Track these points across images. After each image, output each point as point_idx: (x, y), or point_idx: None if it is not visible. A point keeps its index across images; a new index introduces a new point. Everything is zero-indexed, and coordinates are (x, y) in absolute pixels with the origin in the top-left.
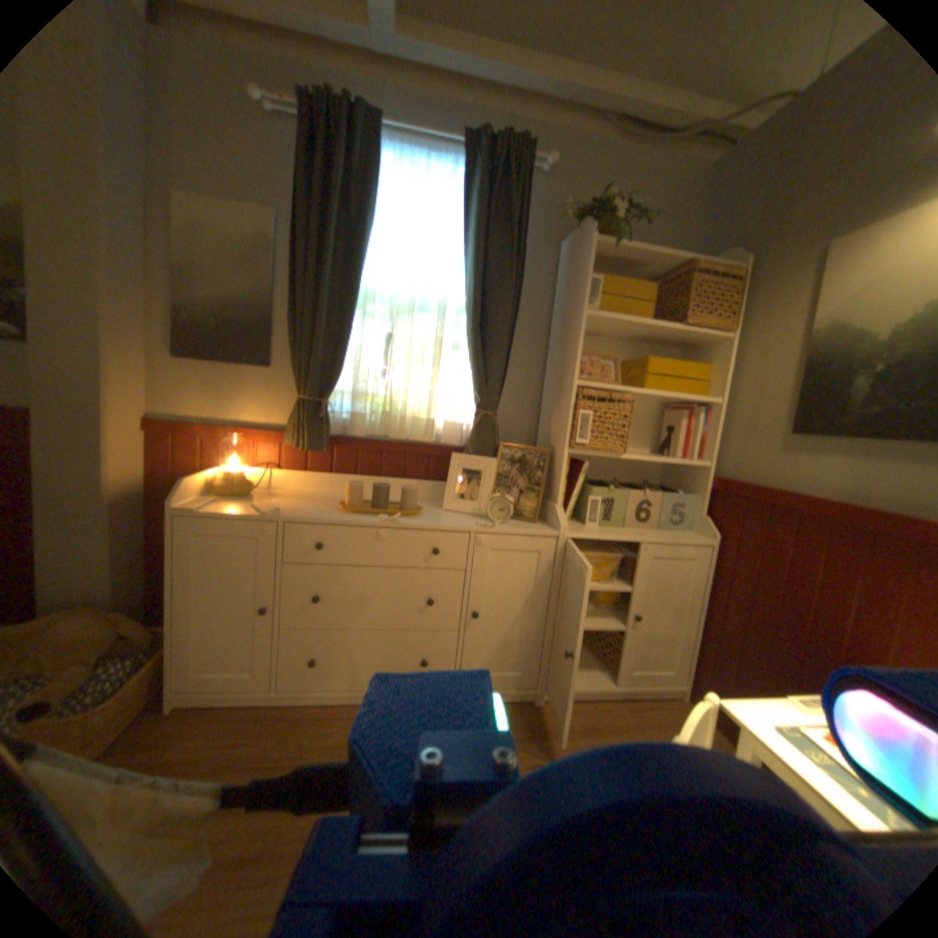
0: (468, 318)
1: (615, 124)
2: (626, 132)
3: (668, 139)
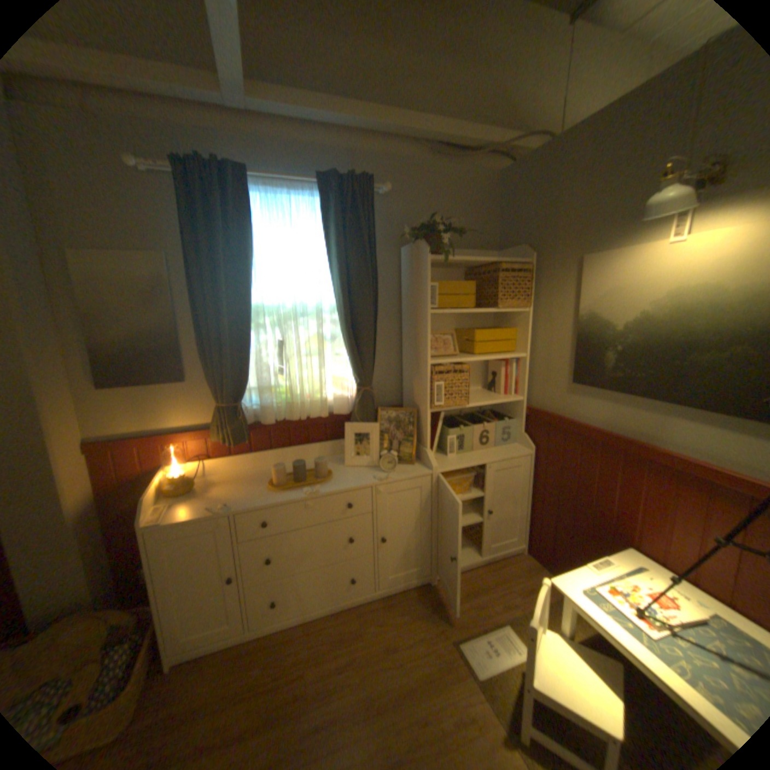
0: (340, 320)
1: (426, 145)
2: (435, 151)
3: (466, 155)
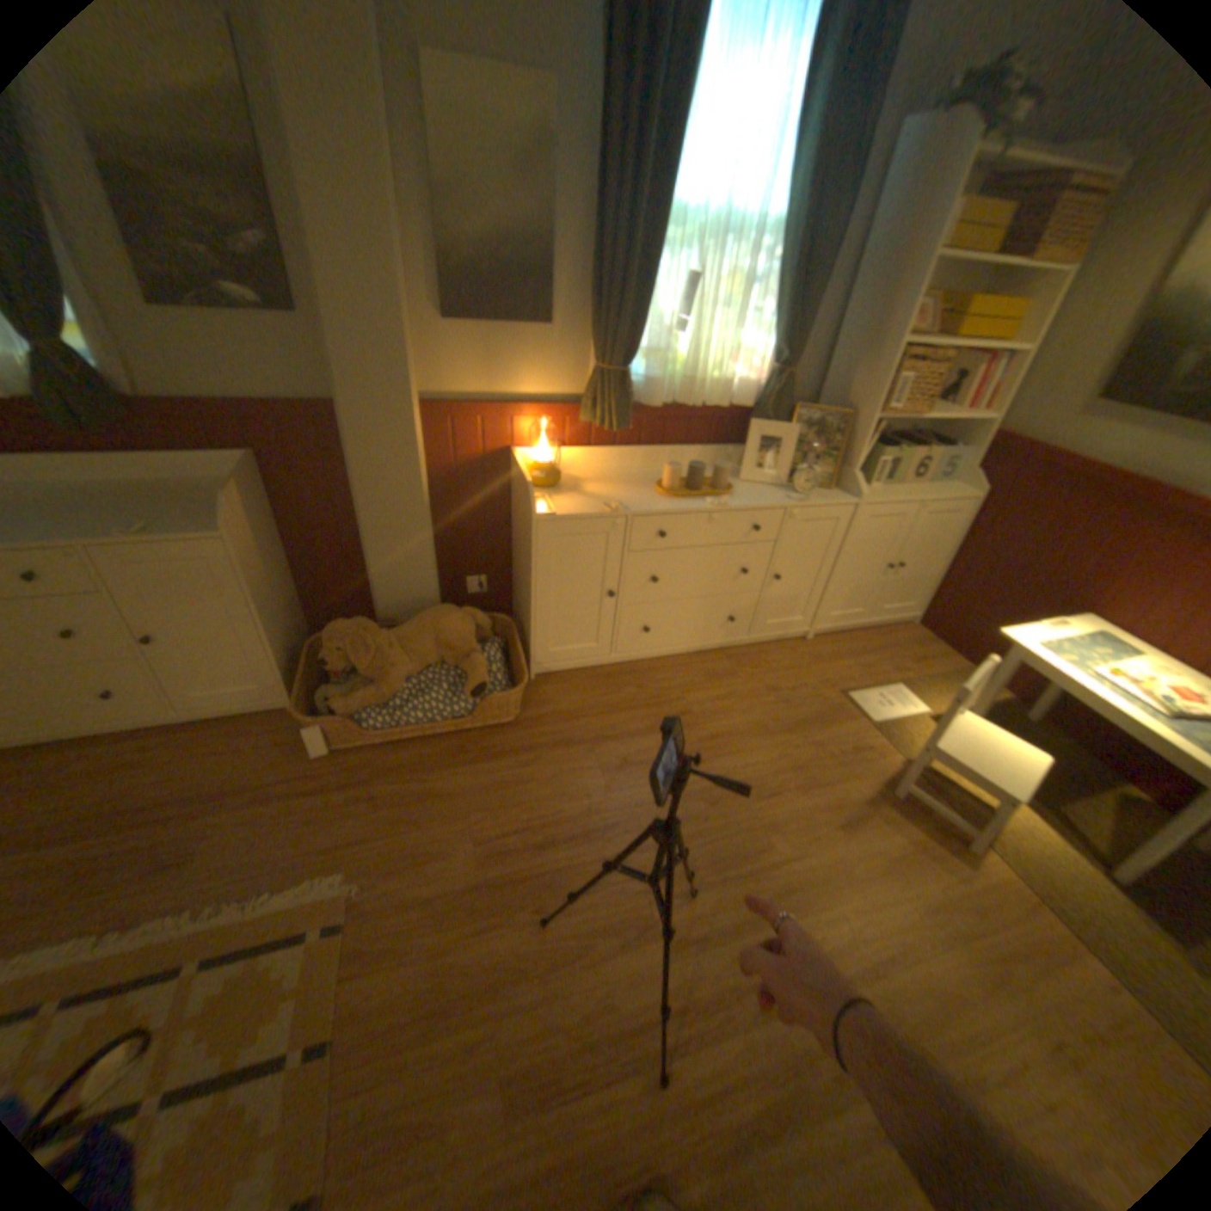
0: (786, 251)
1: None
2: None
3: None
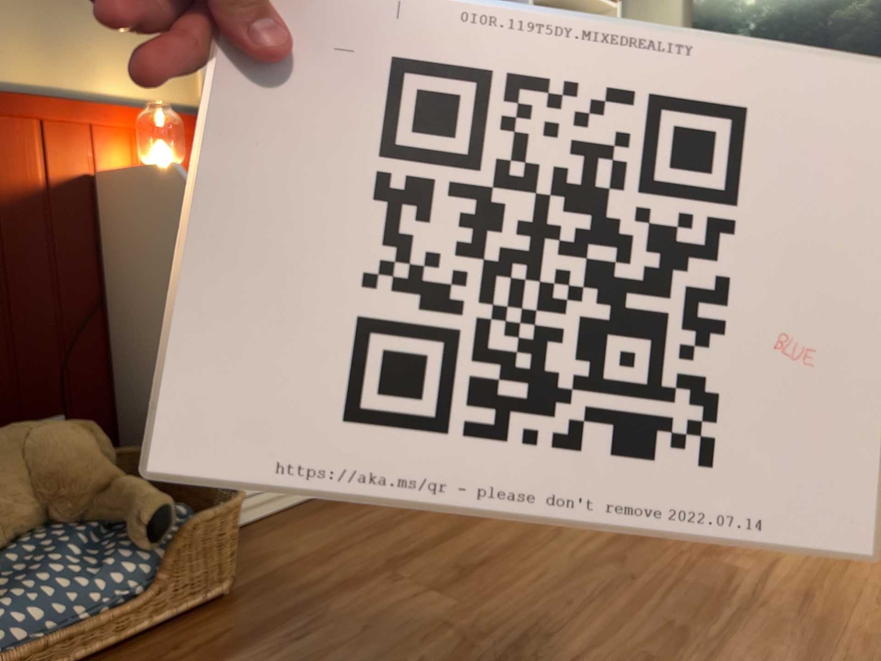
0: None
1: None
2: None
3: None
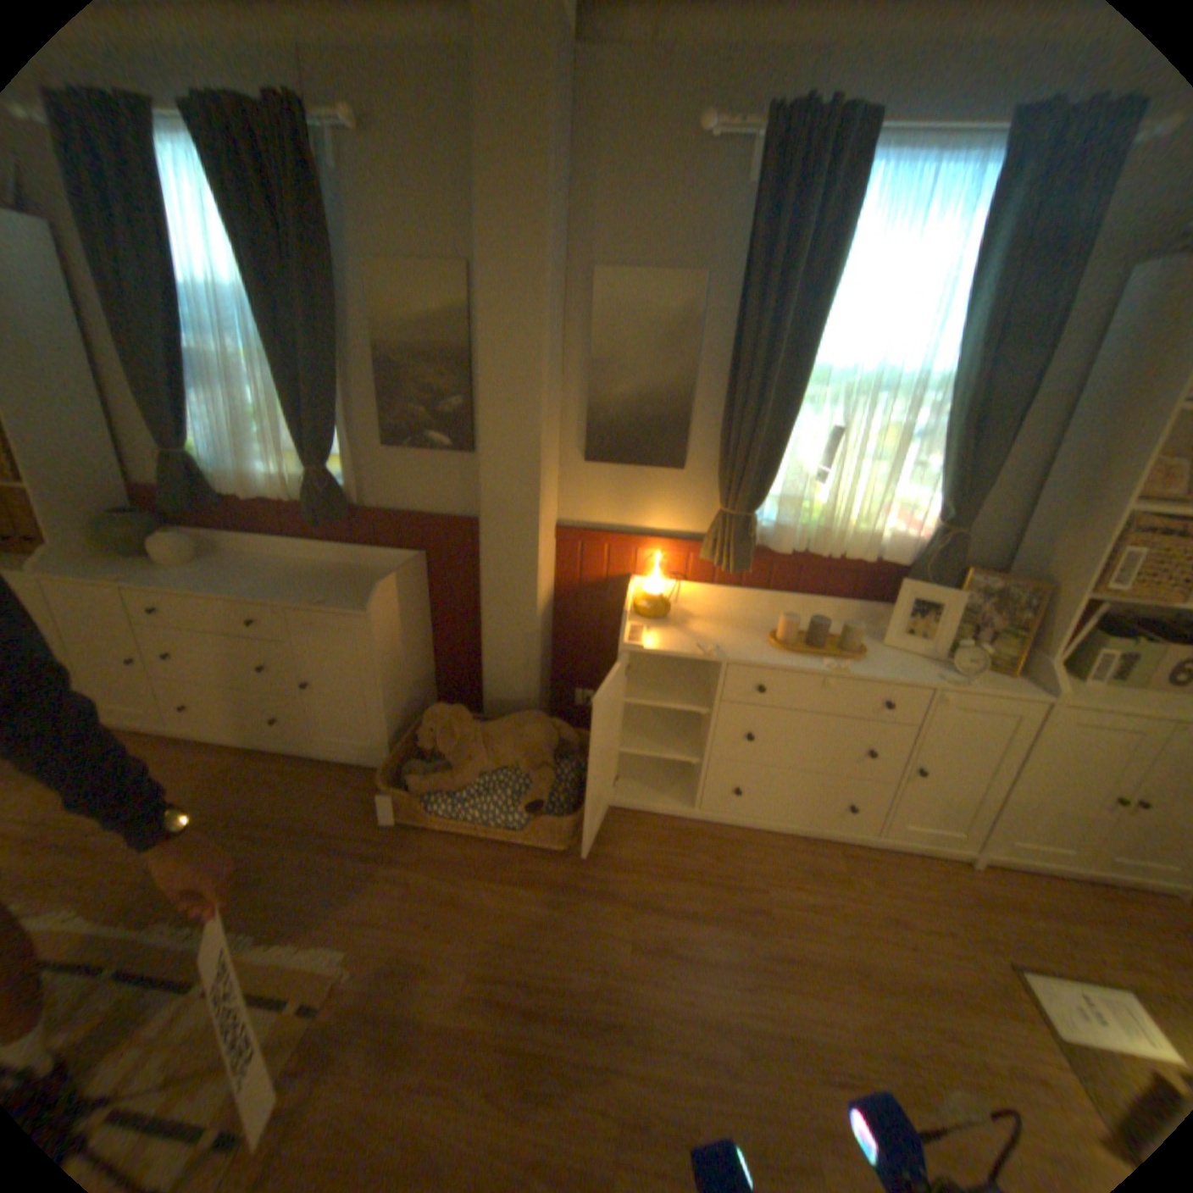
0: (957, 403)
1: None
2: None
3: None
